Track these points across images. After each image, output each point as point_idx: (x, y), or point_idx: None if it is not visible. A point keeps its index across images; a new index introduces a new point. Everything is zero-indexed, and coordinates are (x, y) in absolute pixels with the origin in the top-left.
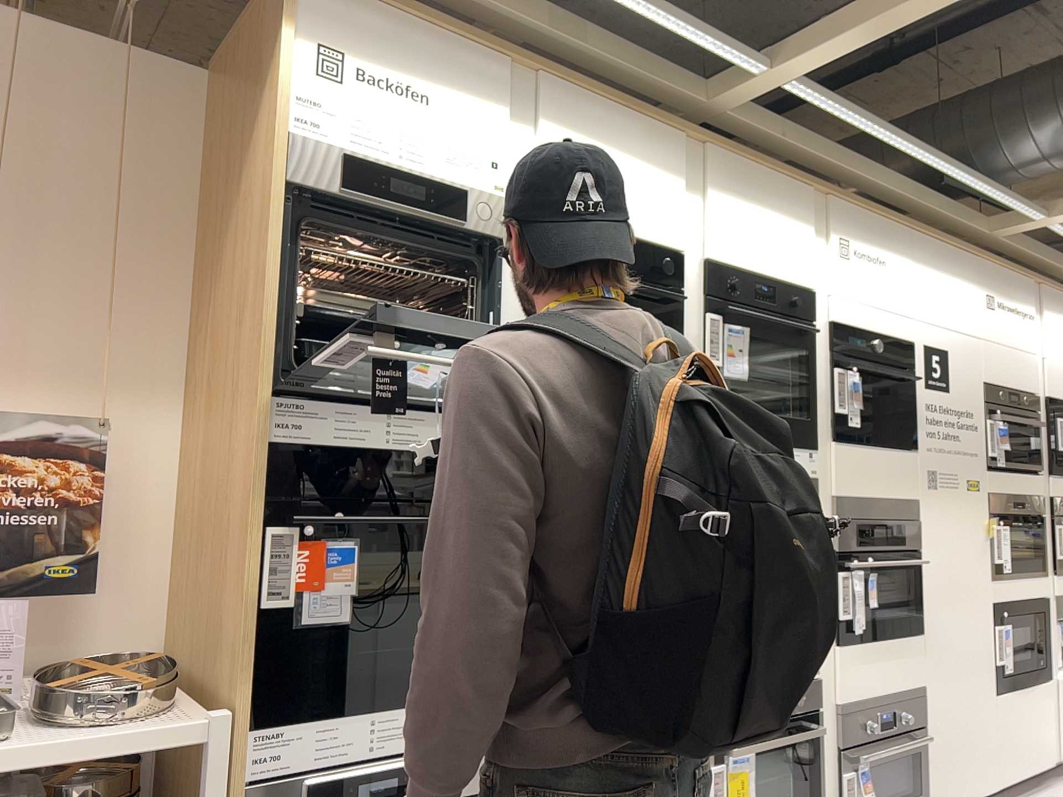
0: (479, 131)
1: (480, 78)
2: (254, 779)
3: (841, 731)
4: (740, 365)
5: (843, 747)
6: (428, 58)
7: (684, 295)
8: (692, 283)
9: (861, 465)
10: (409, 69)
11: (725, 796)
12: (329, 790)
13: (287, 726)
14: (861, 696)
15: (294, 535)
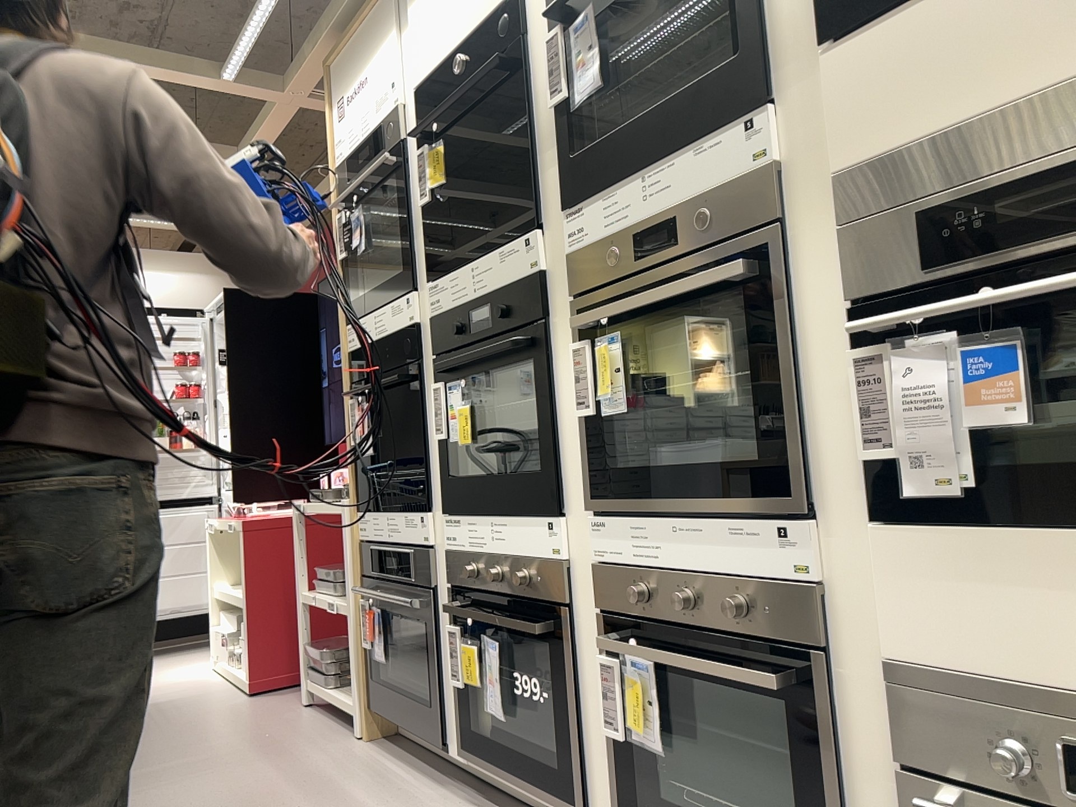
0: (383, 70)
1: (380, 26)
2: (360, 540)
3: (896, 727)
4: (587, 72)
5: (904, 765)
6: (362, 49)
7: (529, 40)
8: (537, 12)
9: (927, 46)
10: (358, 70)
11: (627, 710)
12: (377, 556)
13: (366, 513)
14: (982, 672)
15: (353, 402)
